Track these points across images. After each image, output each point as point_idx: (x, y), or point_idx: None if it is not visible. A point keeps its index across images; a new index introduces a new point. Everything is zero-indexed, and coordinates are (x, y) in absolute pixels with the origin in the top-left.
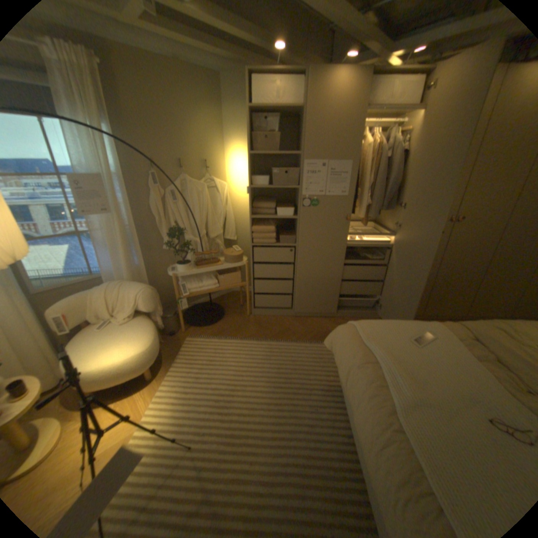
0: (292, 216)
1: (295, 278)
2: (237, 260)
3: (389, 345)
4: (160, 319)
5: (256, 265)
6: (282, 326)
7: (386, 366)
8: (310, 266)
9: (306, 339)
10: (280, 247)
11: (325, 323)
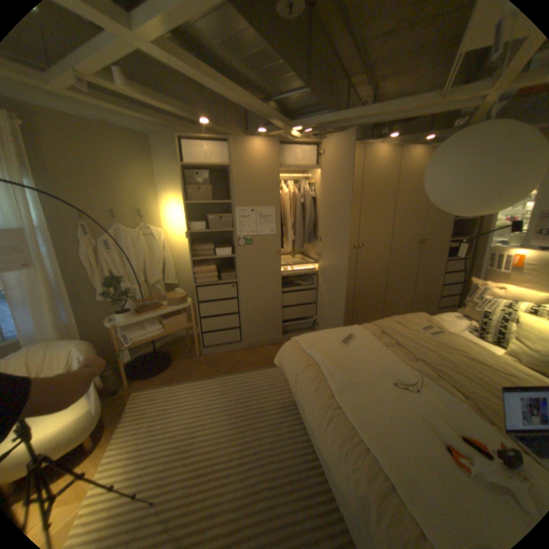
0: (231, 255)
1: (241, 310)
2: (182, 301)
3: (324, 349)
4: (97, 378)
5: (202, 304)
6: (234, 360)
7: (323, 364)
8: (253, 297)
9: (258, 367)
10: (223, 284)
11: (274, 348)
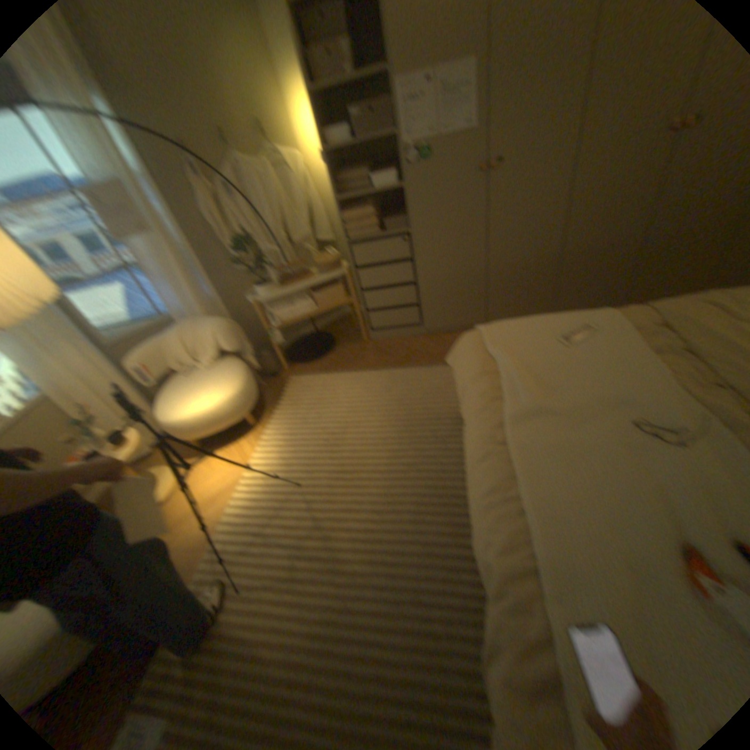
0: (398, 185)
1: (420, 281)
2: (335, 269)
3: (521, 349)
4: (258, 360)
5: (362, 272)
6: (411, 350)
7: (509, 375)
8: (437, 259)
9: (442, 363)
10: (389, 239)
11: None
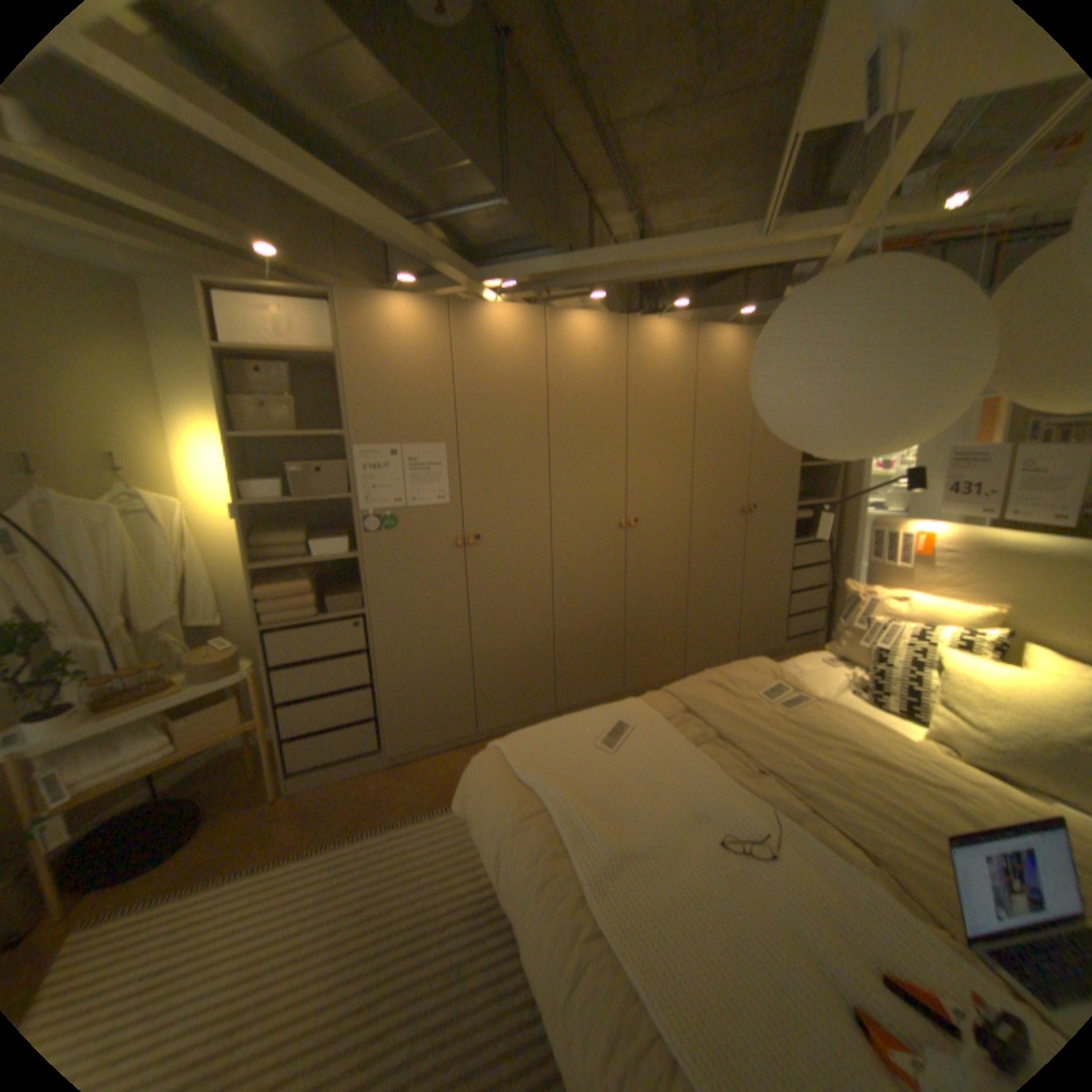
0: (348, 553)
1: (377, 680)
2: (223, 672)
3: (561, 767)
4: None
5: (277, 673)
6: (362, 801)
7: (560, 811)
8: (404, 648)
9: (420, 813)
10: (330, 622)
11: (458, 760)
